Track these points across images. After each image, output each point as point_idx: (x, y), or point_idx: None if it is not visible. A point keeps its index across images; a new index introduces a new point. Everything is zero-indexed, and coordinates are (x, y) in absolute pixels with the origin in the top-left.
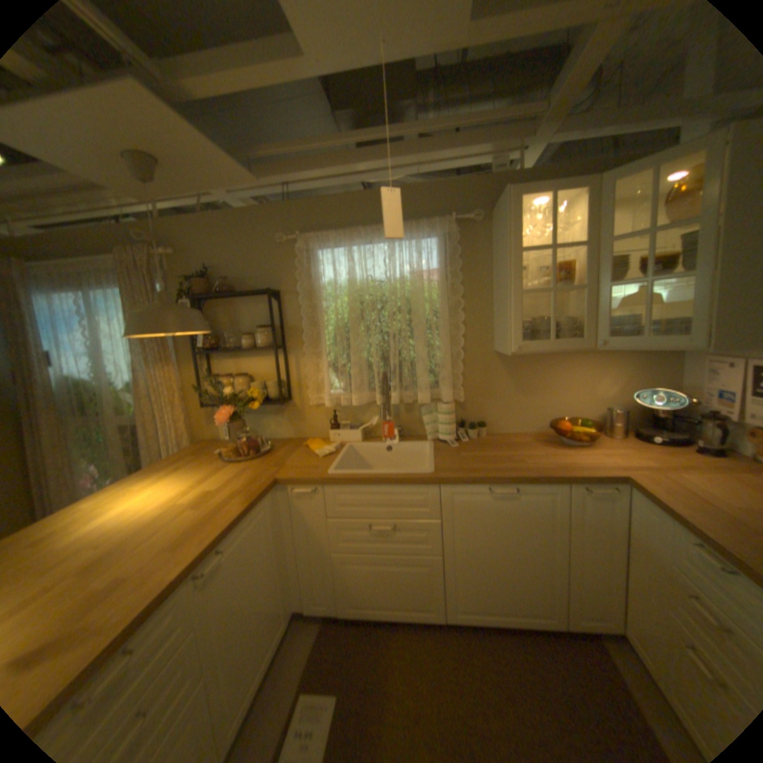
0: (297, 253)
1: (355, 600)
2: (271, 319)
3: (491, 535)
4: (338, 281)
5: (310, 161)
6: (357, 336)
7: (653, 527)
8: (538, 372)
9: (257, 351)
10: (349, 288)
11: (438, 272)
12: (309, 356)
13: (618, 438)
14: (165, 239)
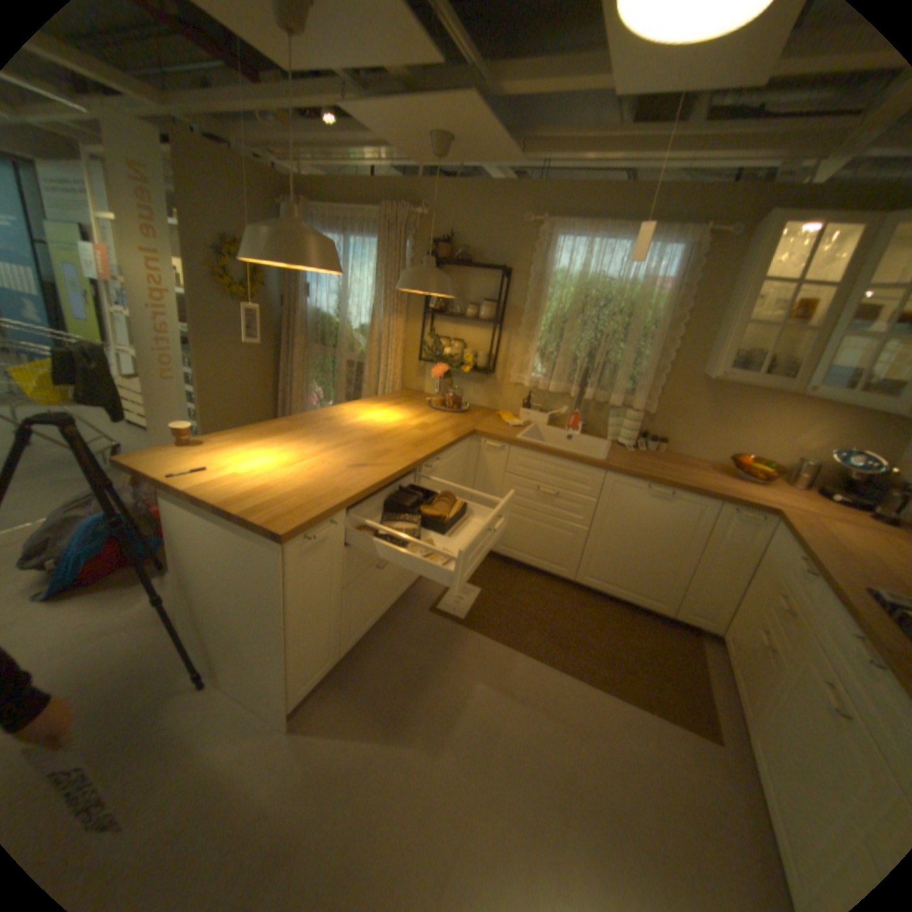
0: (539, 234)
1: (508, 540)
2: (499, 295)
3: (636, 523)
4: (570, 271)
5: (580, 142)
6: (573, 328)
7: (781, 550)
8: (741, 405)
9: (476, 321)
10: (579, 280)
11: (673, 281)
12: (521, 336)
13: (799, 488)
14: (423, 198)
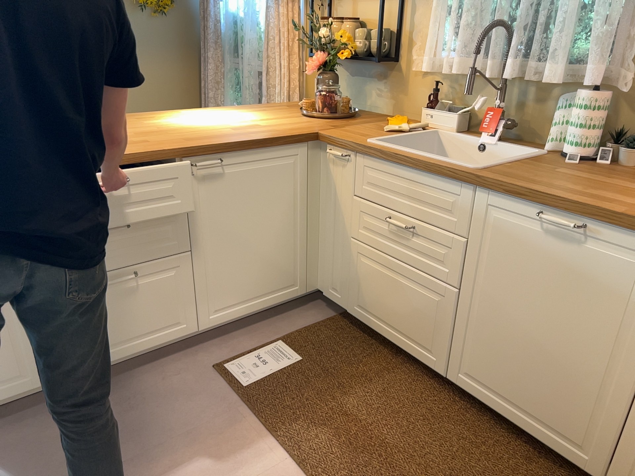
0: None
1: (364, 298)
2: None
3: (526, 285)
4: None
5: None
6: None
7: None
8: None
9: None
10: None
11: None
12: None
13: None
14: None
